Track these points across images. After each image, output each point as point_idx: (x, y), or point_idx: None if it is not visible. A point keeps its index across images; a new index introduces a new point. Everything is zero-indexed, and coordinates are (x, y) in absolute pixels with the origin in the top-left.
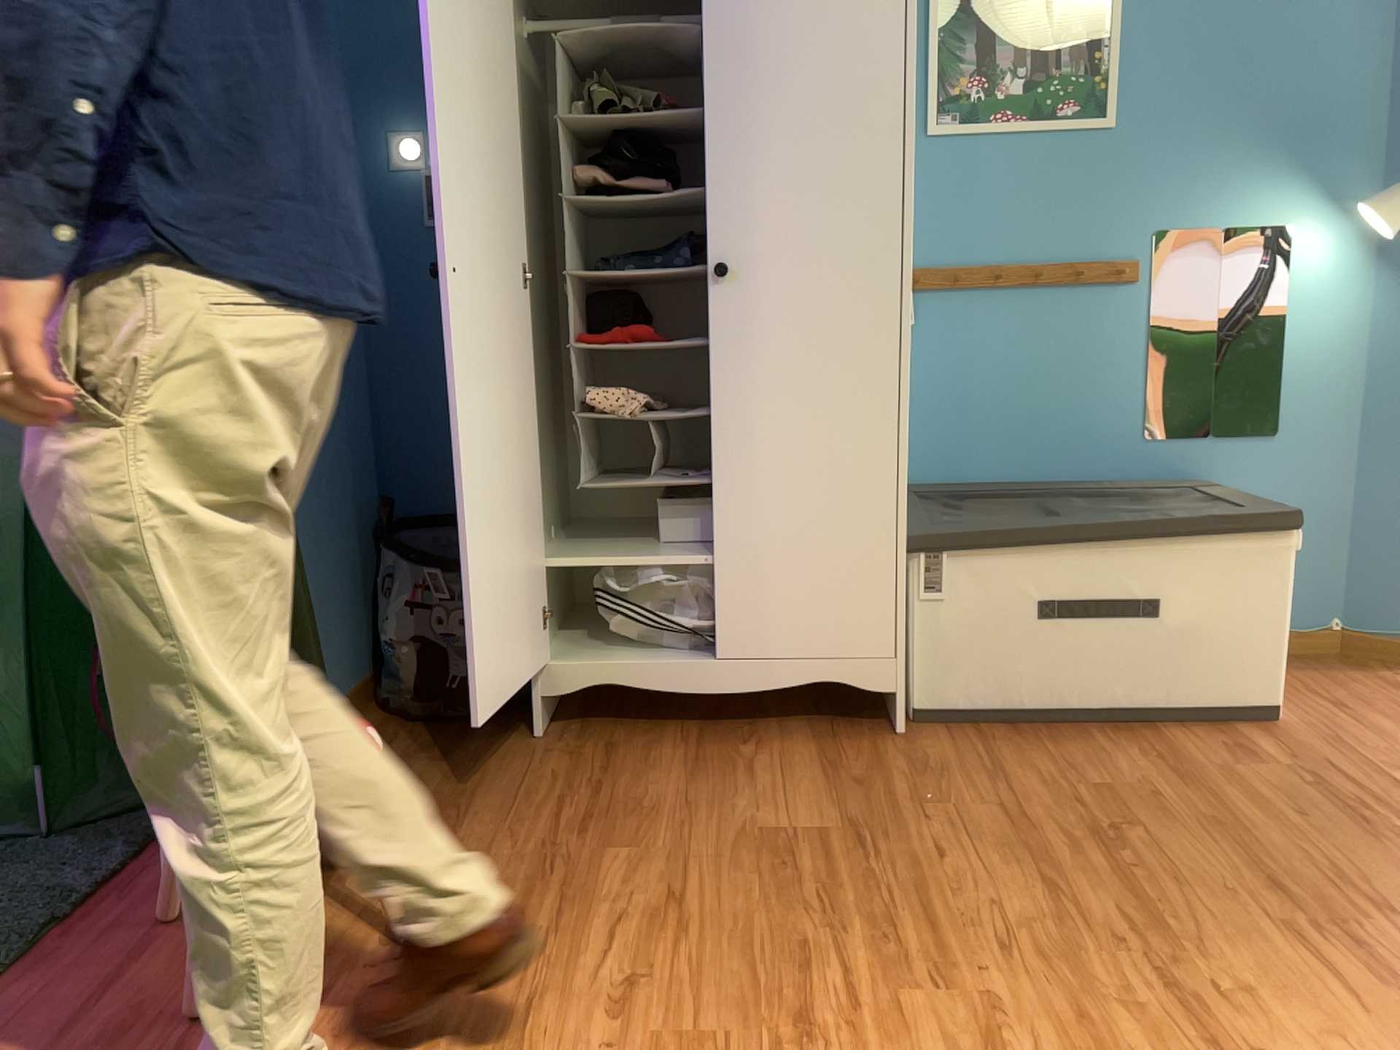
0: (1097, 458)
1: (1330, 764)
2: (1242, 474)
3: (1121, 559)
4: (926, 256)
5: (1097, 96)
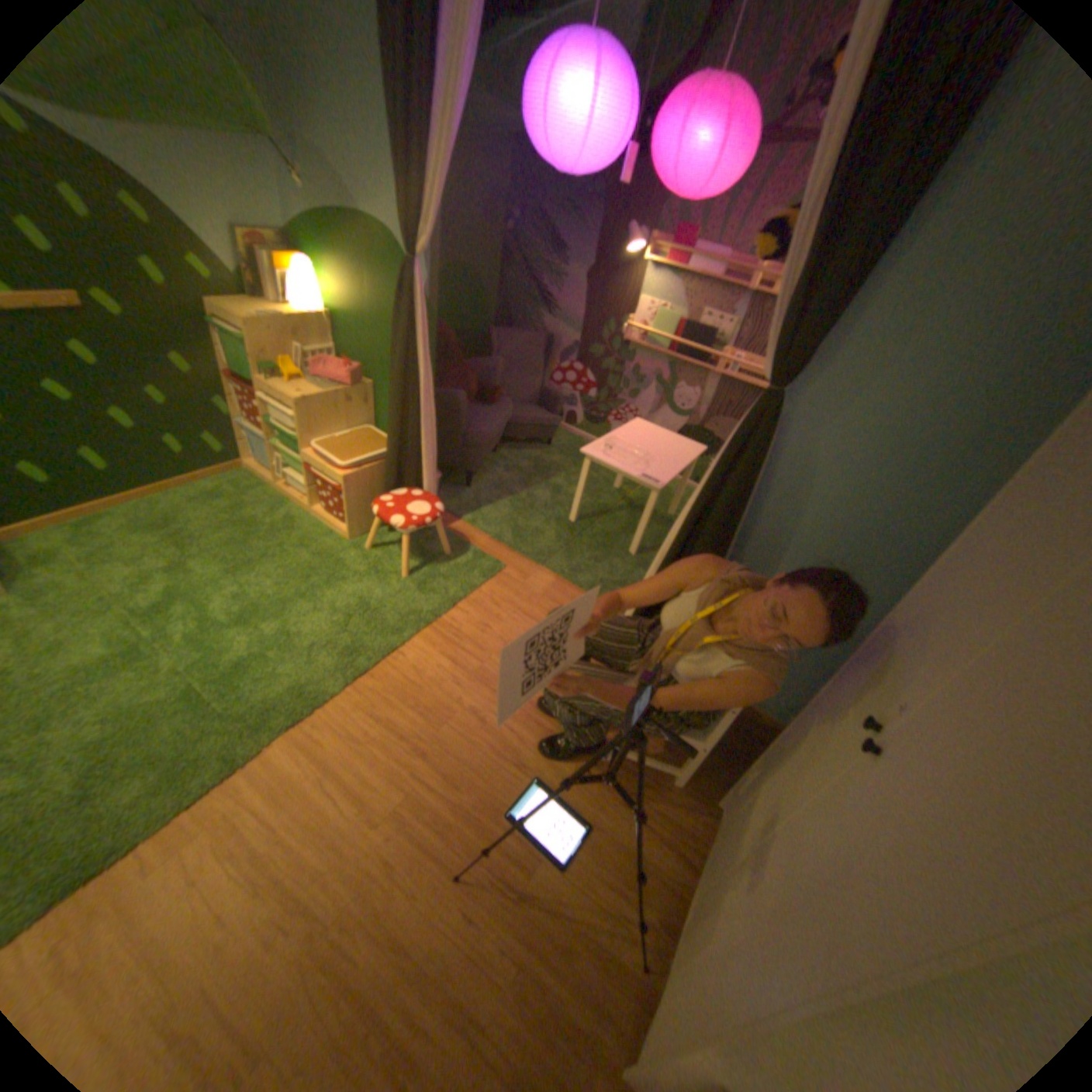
0: None
1: None
2: None
3: None
4: None
5: None
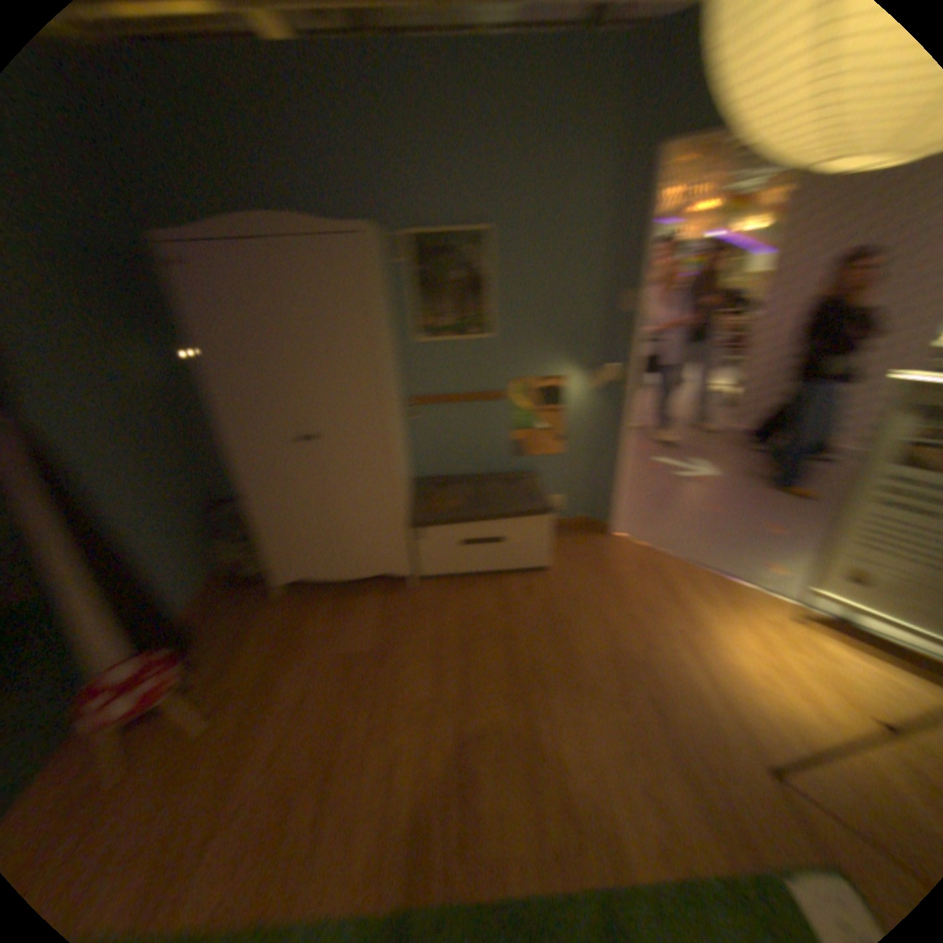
0: (487, 464)
1: (549, 596)
2: (541, 467)
3: (481, 526)
4: (412, 393)
5: (476, 325)
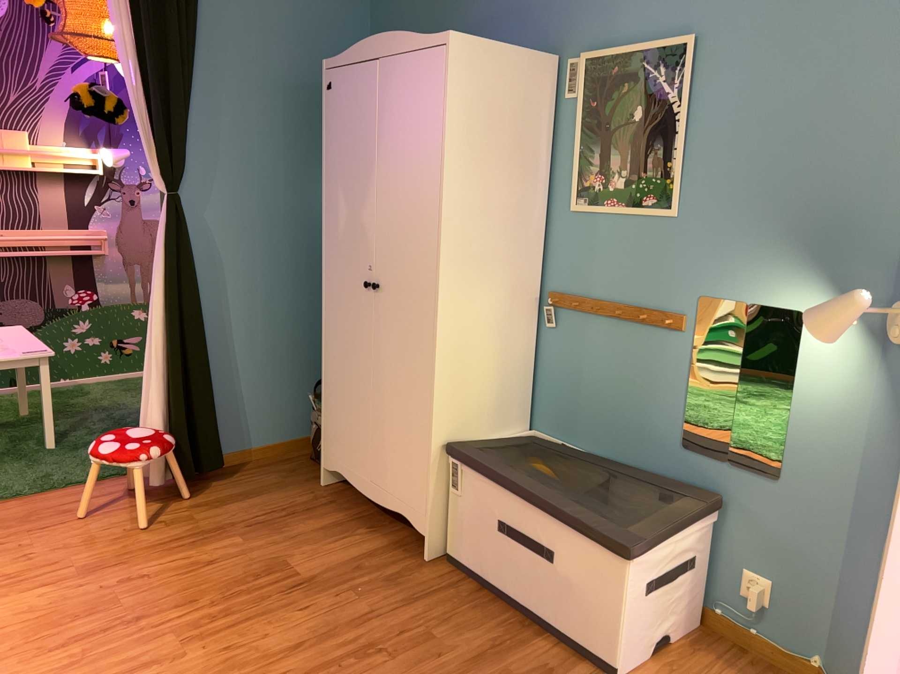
0: (649, 448)
1: None
2: (748, 500)
3: (535, 515)
4: (566, 286)
5: (667, 193)
